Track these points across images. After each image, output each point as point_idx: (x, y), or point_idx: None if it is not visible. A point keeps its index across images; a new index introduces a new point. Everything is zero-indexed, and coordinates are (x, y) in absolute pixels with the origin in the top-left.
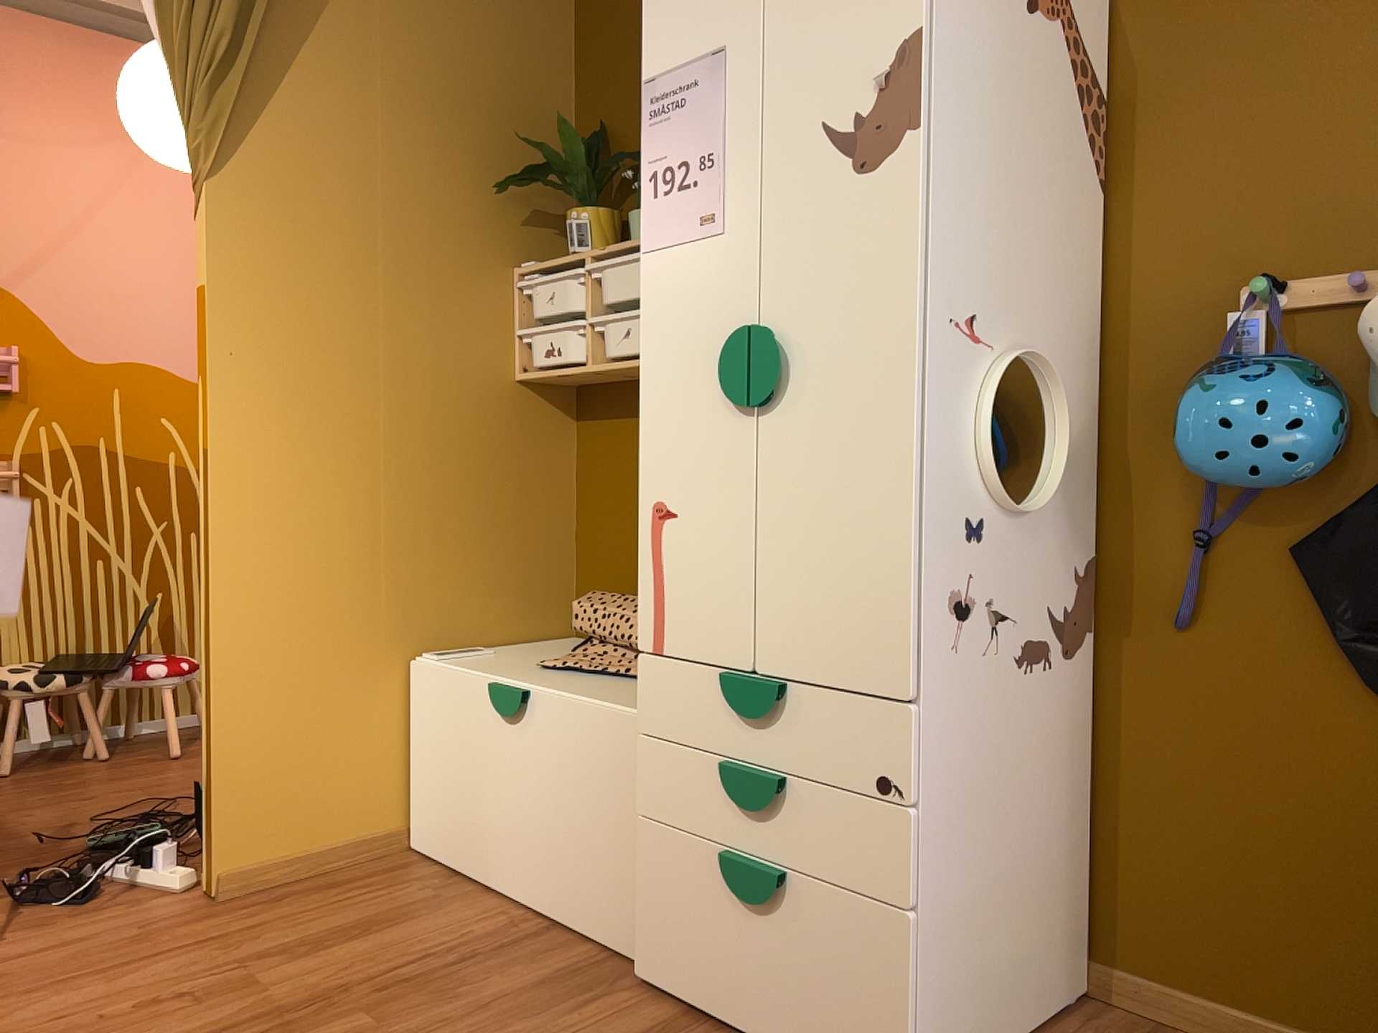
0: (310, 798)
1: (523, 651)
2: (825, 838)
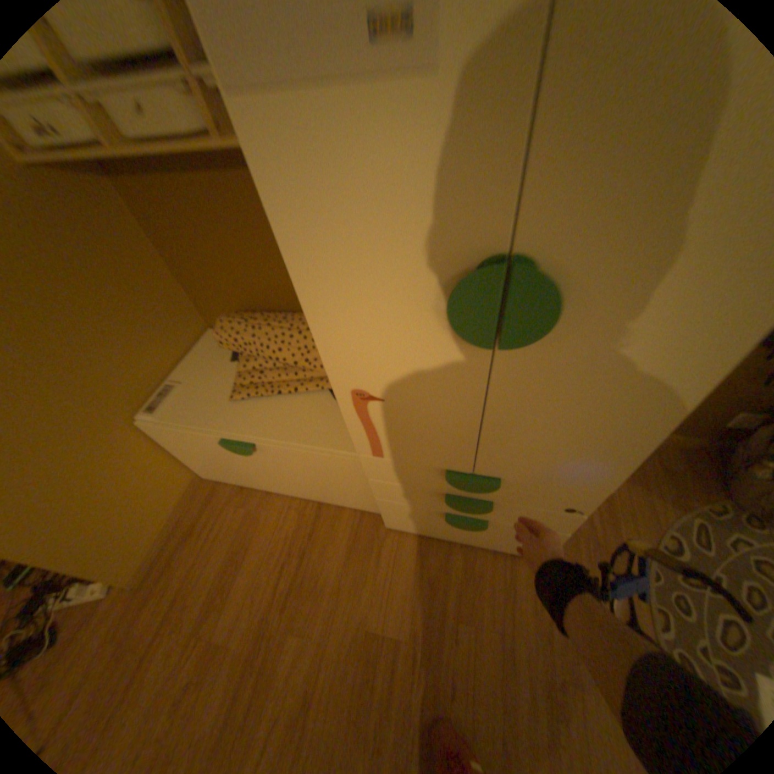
0: (140, 516)
1: (200, 372)
2: (517, 516)
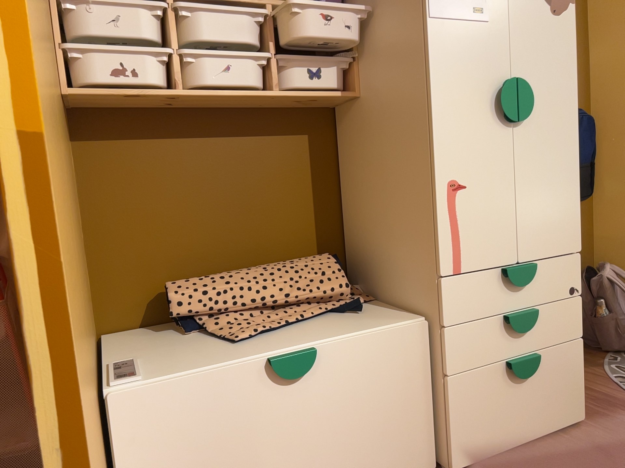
0: None
1: (149, 349)
2: (551, 326)
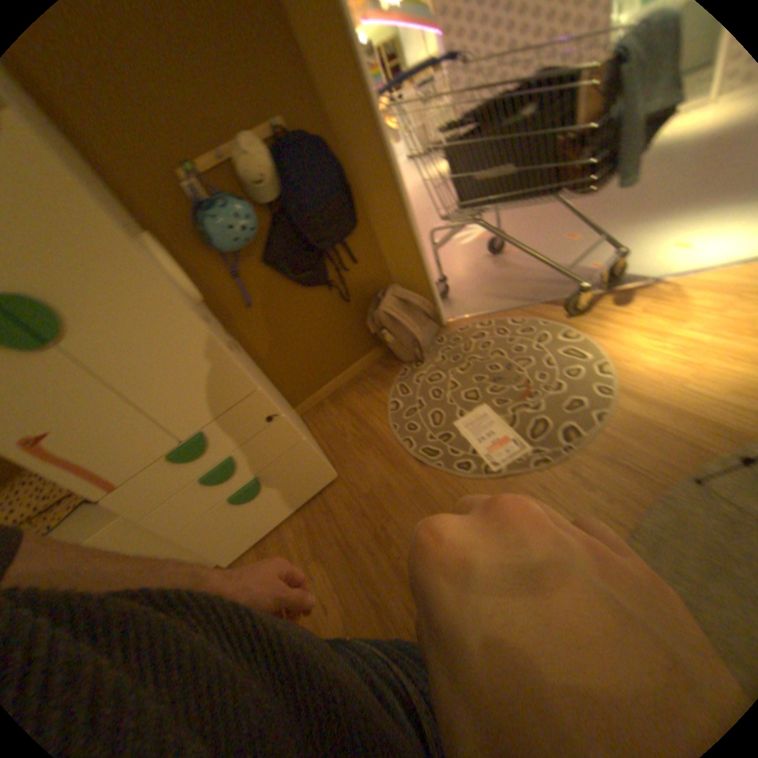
0: None
1: None
2: (262, 452)
